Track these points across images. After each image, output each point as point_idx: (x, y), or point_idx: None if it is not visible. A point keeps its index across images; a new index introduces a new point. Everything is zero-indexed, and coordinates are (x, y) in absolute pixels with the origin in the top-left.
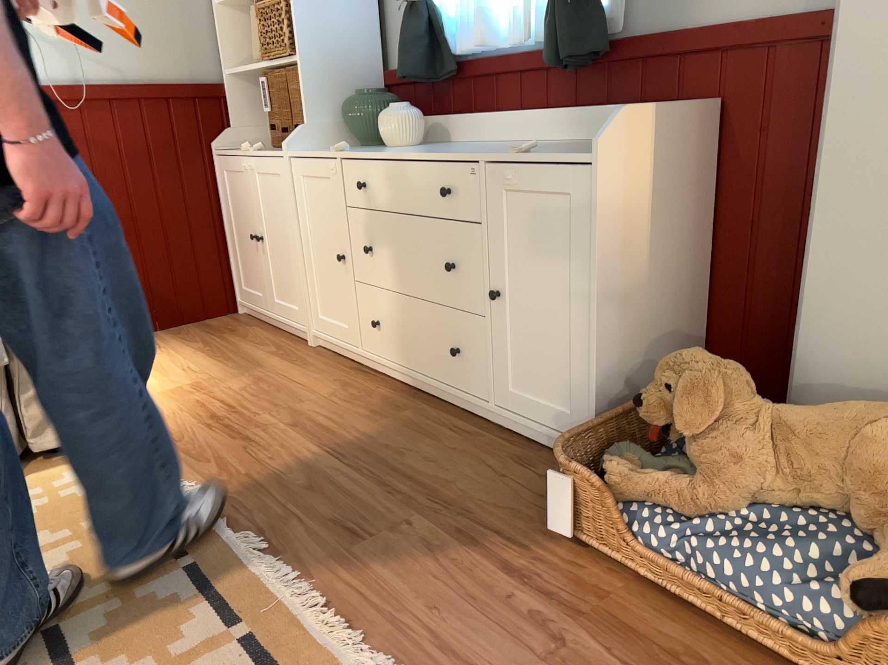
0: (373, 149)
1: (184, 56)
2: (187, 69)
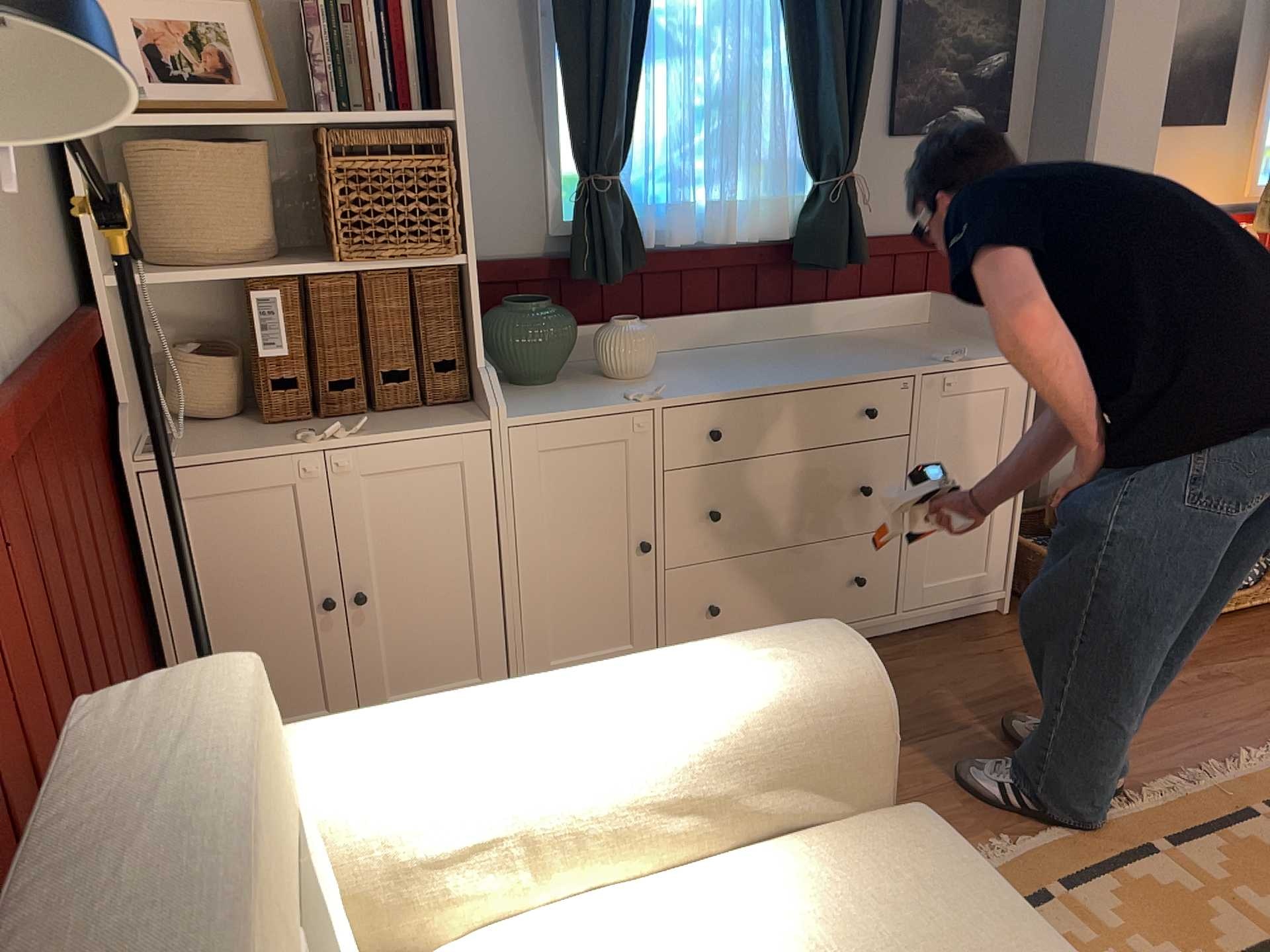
0: (628, 385)
1: (46, 248)
2: (52, 279)
